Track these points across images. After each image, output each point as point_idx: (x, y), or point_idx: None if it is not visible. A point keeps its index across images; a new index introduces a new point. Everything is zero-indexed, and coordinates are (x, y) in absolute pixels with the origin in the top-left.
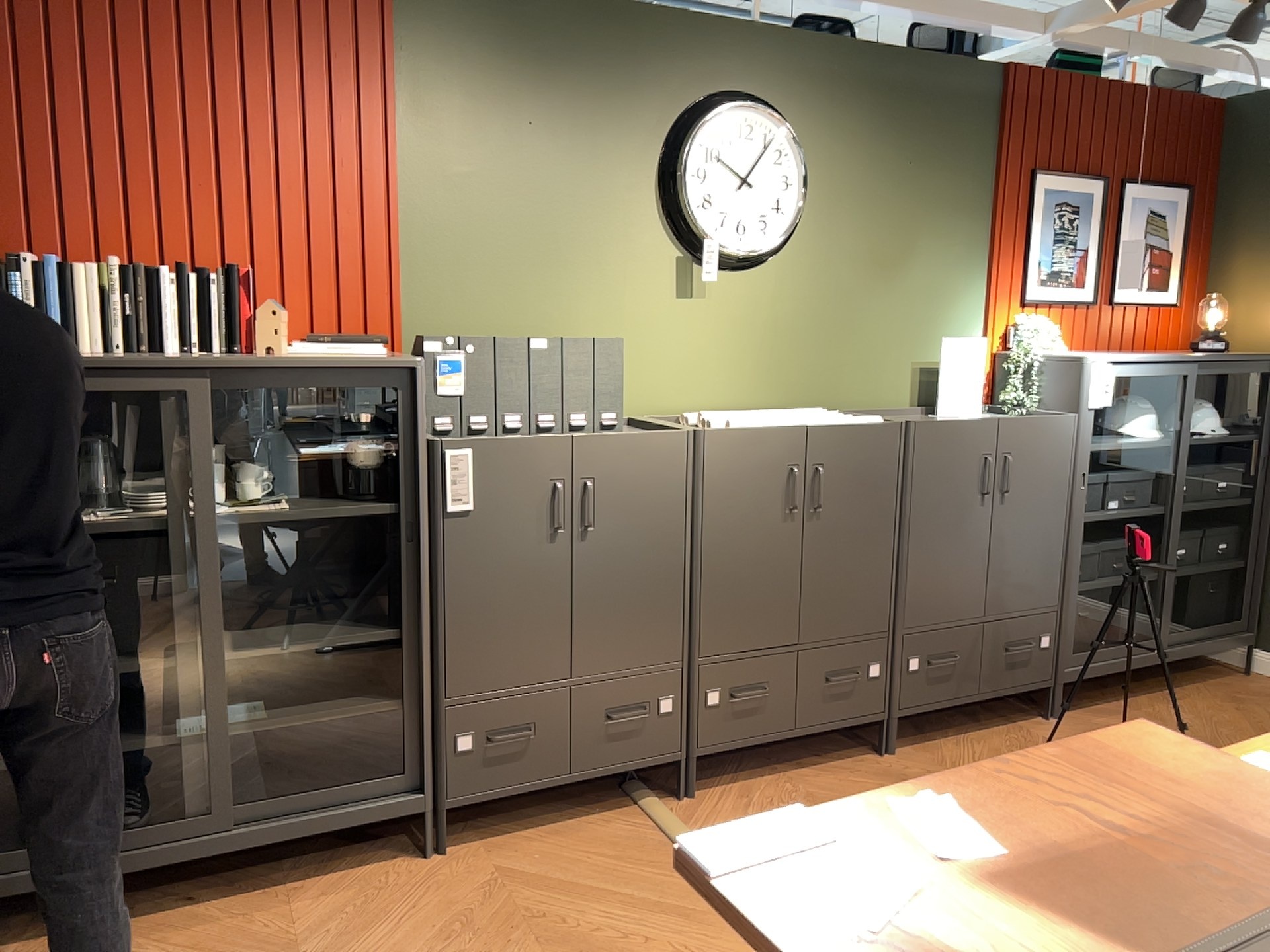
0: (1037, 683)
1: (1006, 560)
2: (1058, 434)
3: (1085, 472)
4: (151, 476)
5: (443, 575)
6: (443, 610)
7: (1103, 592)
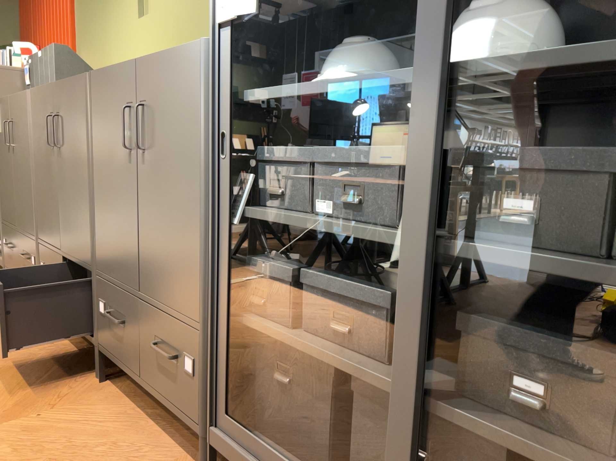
0: (184, 415)
1: (149, 233)
2: (183, 71)
3: (224, 130)
4: None
5: None
6: None
7: (318, 365)
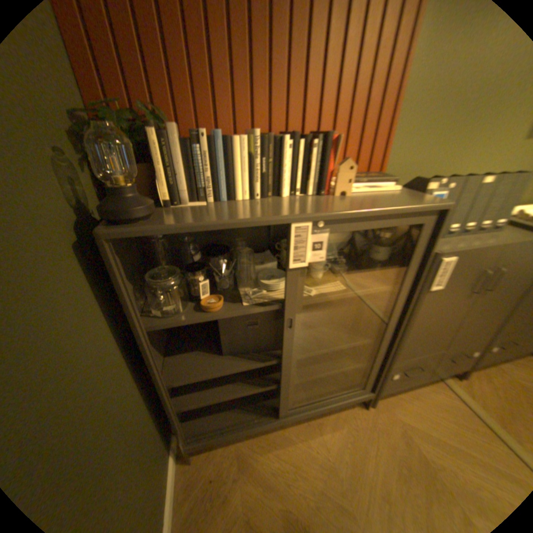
0: None
1: None
2: None
3: None
4: (263, 259)
5: (416, 318)
6: (410, 333)
7: None
